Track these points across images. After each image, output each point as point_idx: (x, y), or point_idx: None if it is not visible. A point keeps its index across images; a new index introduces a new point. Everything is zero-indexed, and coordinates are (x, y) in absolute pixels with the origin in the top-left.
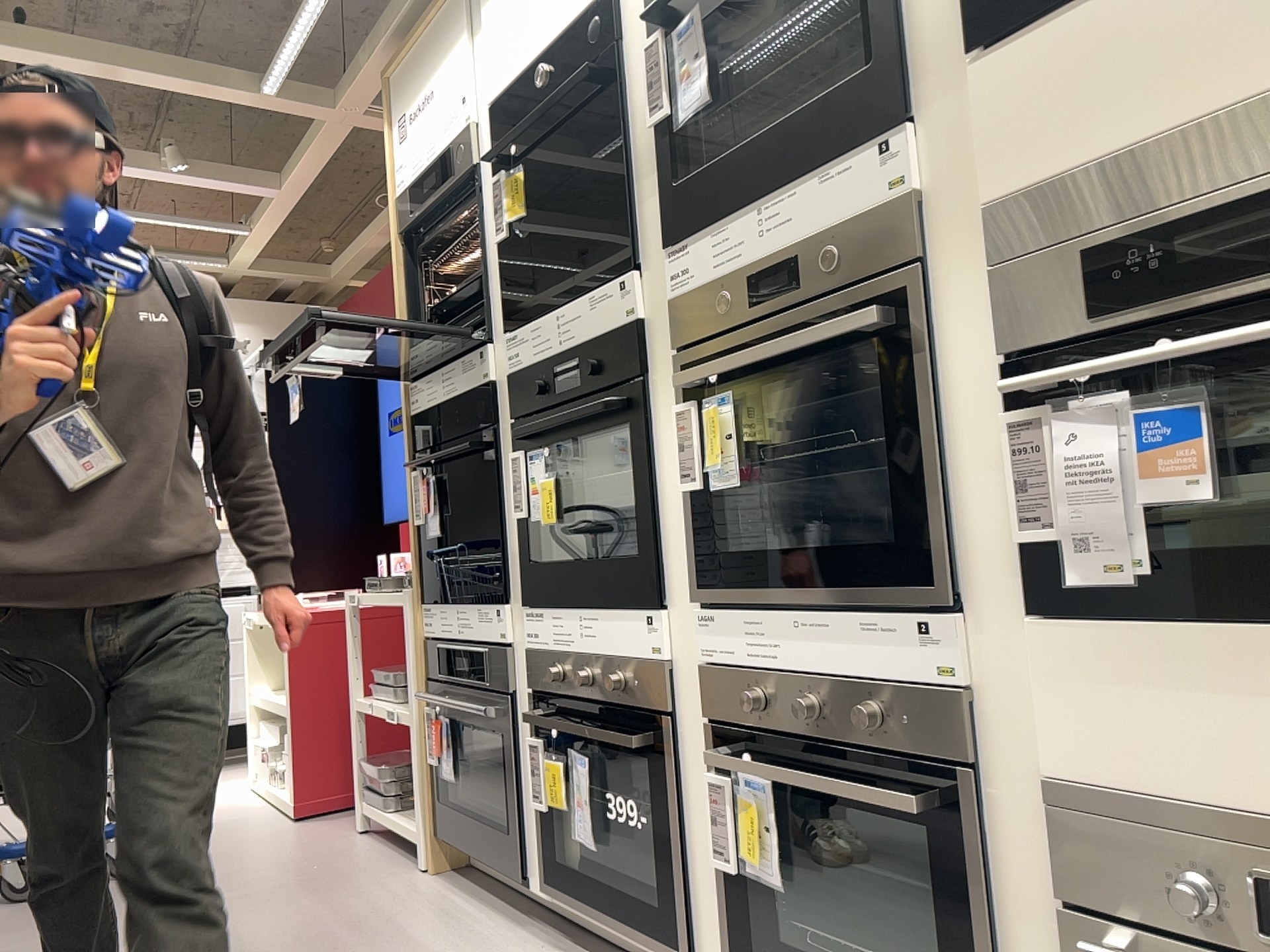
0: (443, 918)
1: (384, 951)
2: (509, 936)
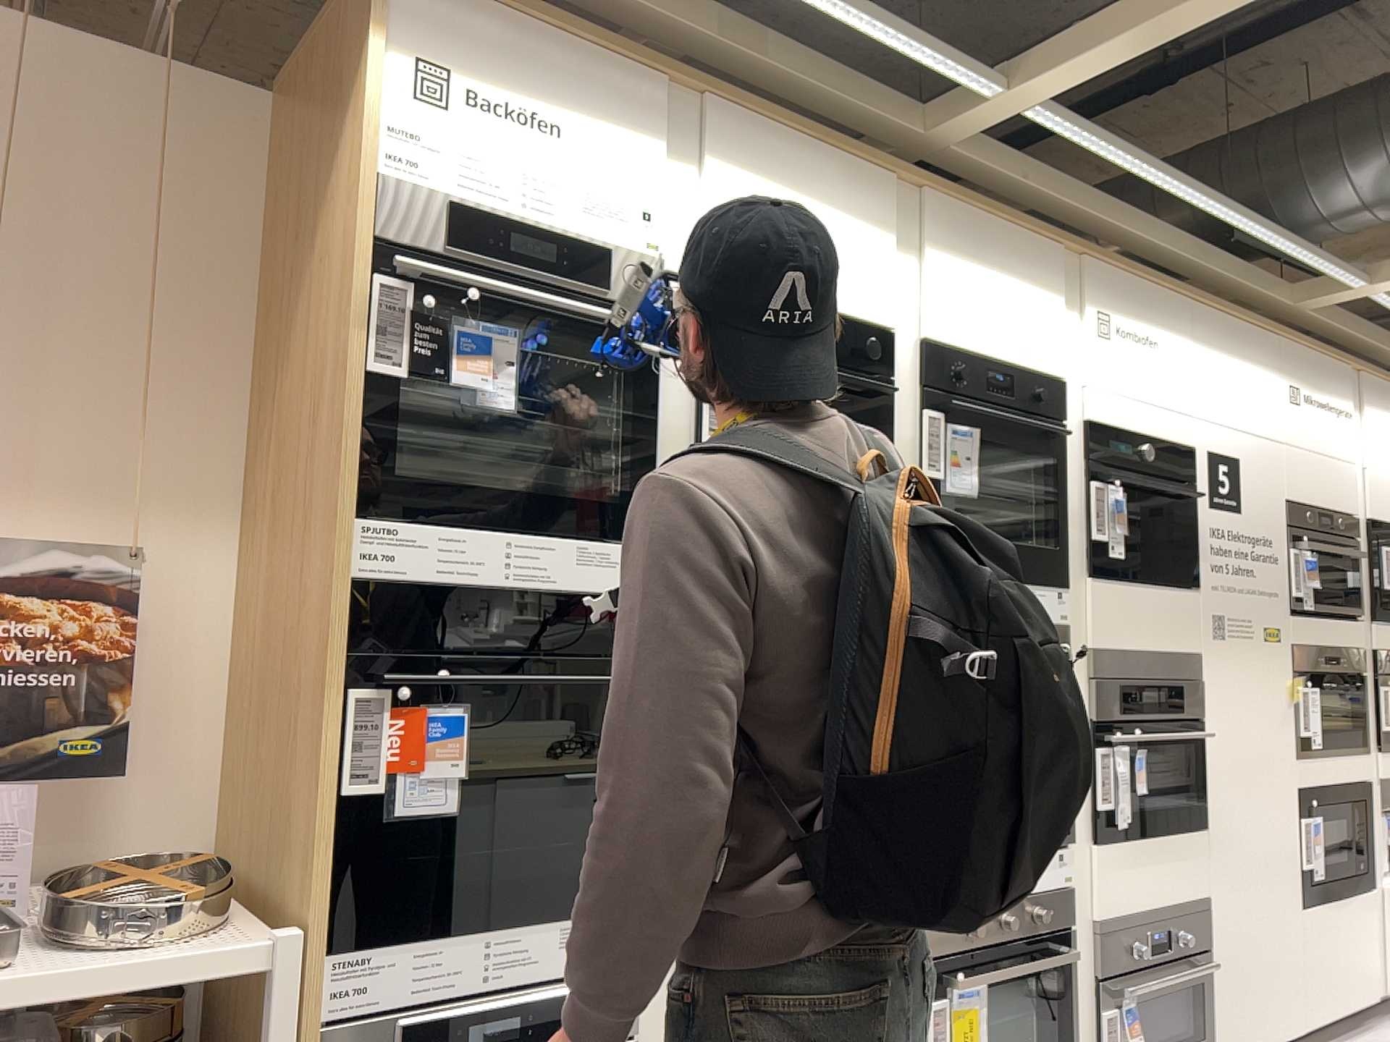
0: None
1: None
2: None
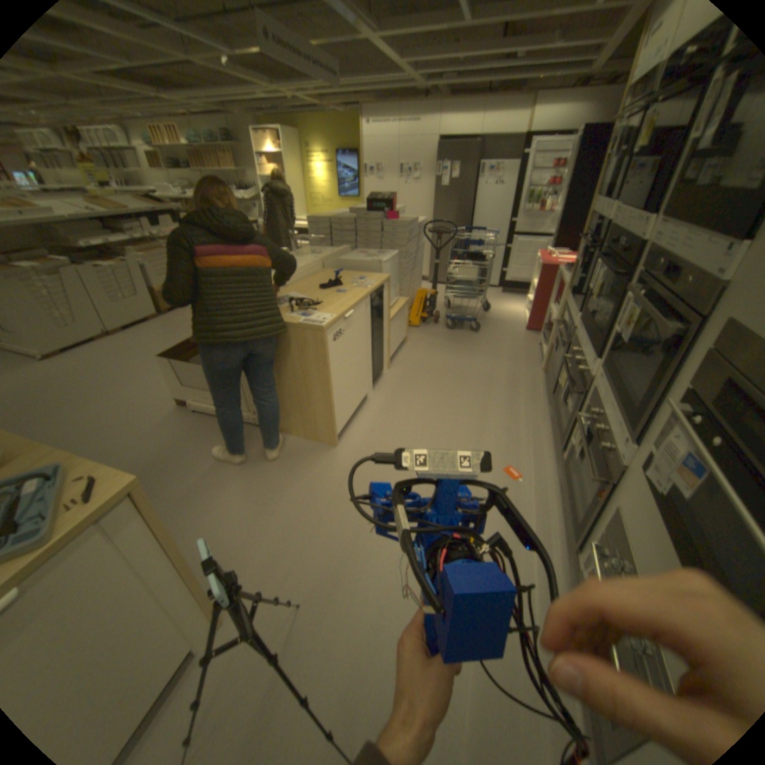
0: (532, 391)
1: (509, 393)
2: (543, 408)
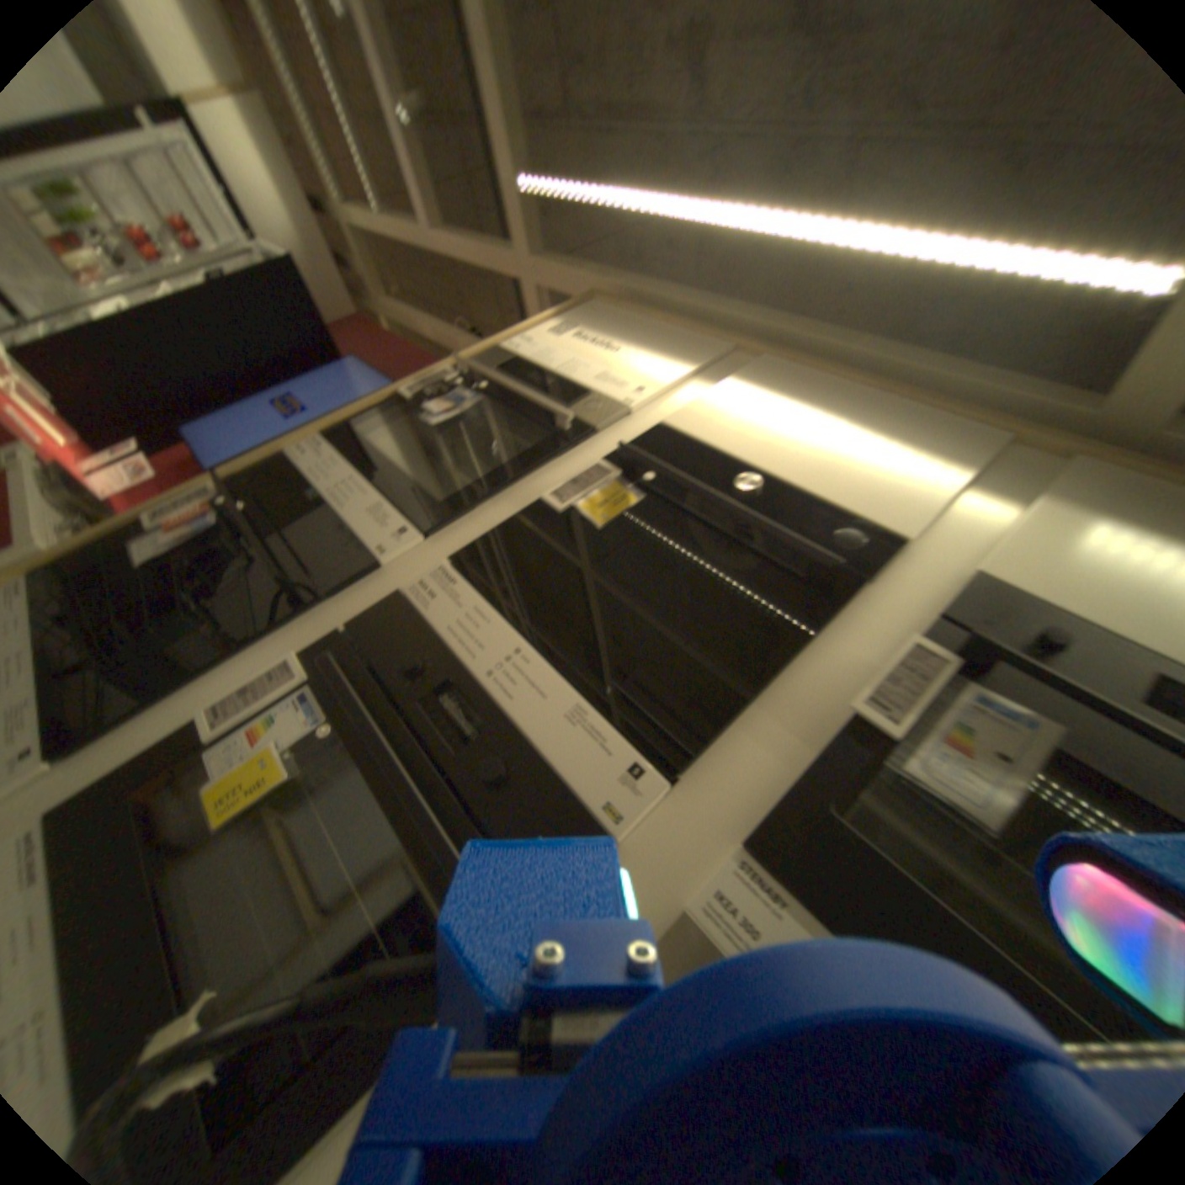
0: None
1: None
2: None
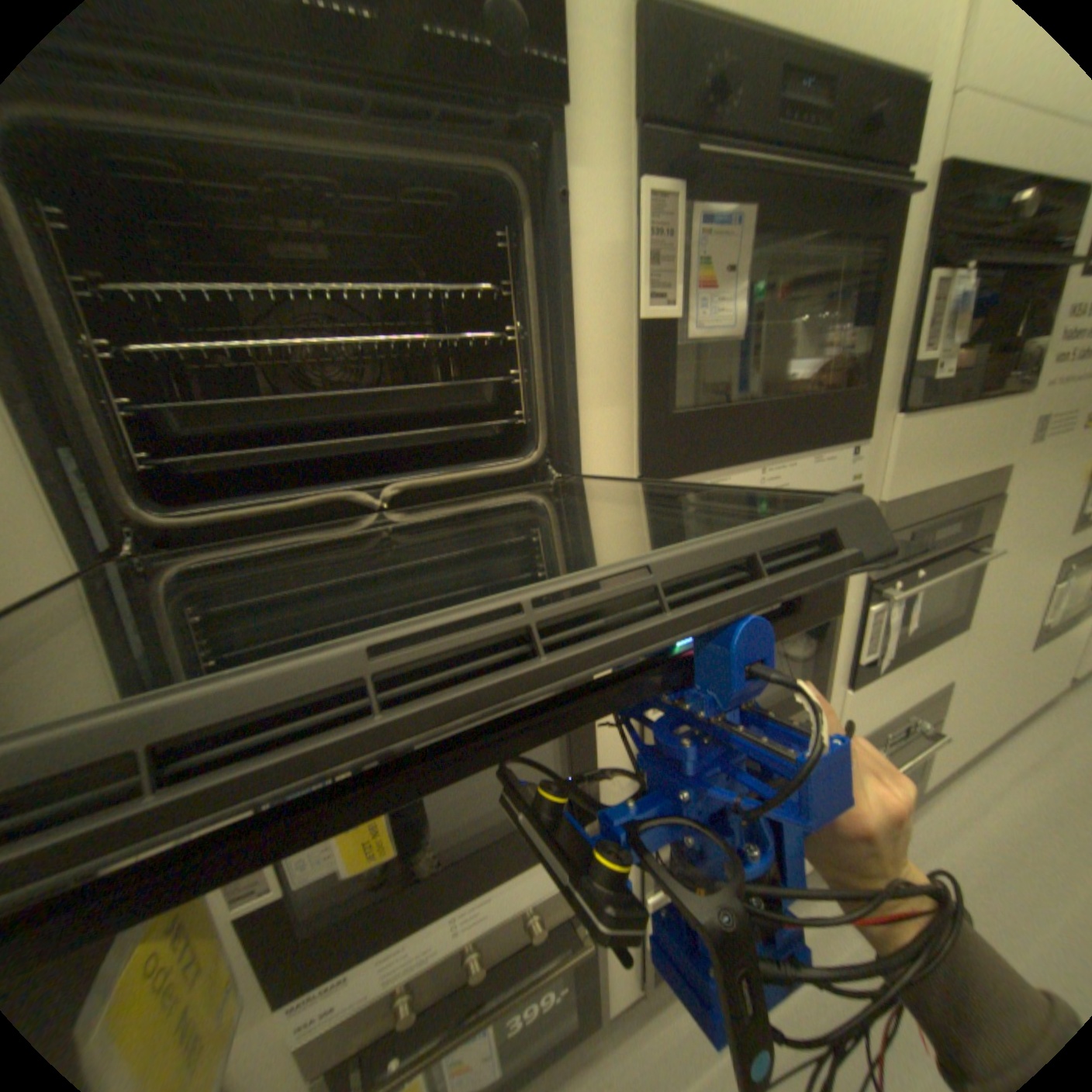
0: None
1: None
2: None
